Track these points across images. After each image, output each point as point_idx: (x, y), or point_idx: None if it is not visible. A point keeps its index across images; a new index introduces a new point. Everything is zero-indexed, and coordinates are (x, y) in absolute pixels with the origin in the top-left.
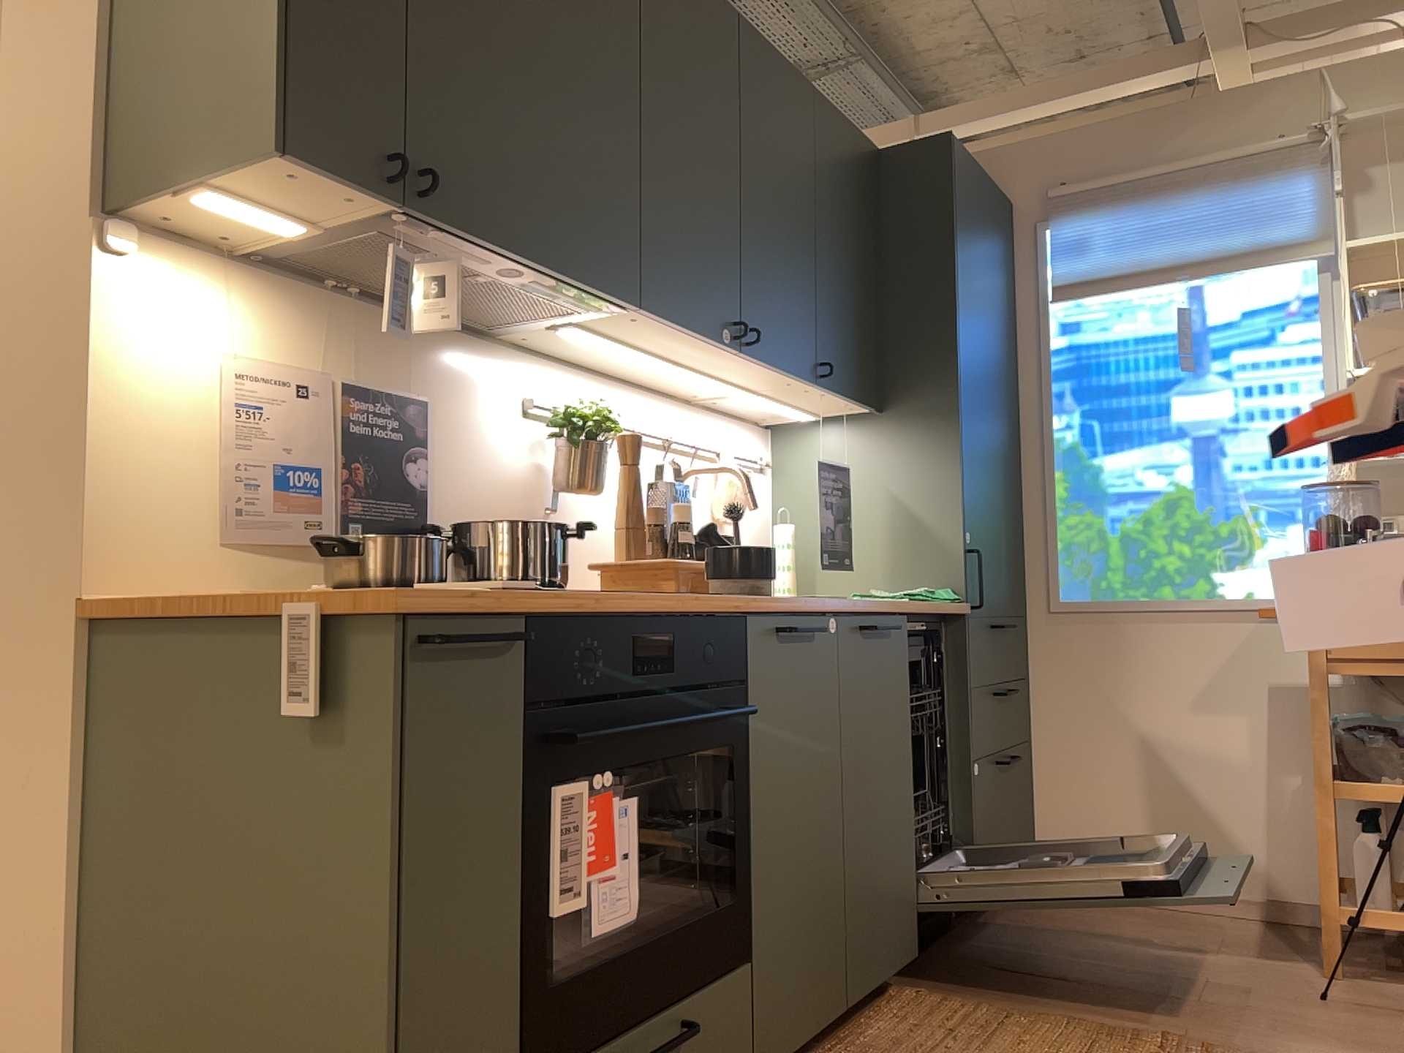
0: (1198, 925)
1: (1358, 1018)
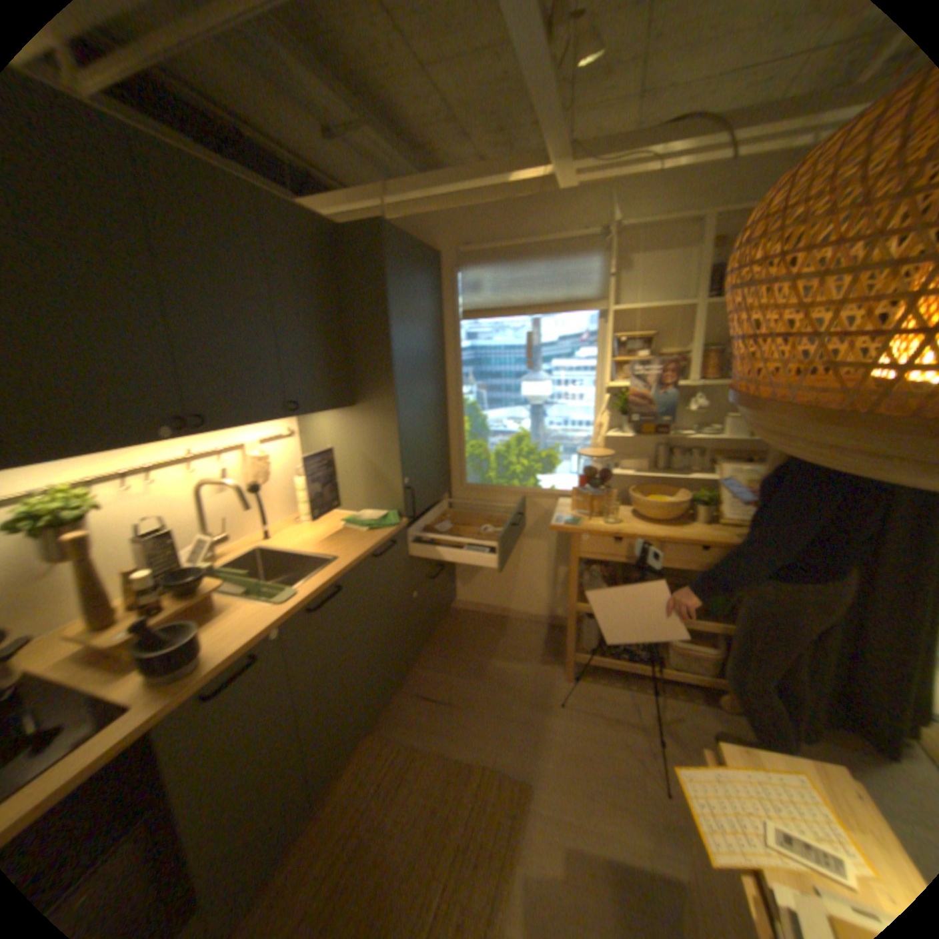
0: (519, 634)
1: (572, 725)
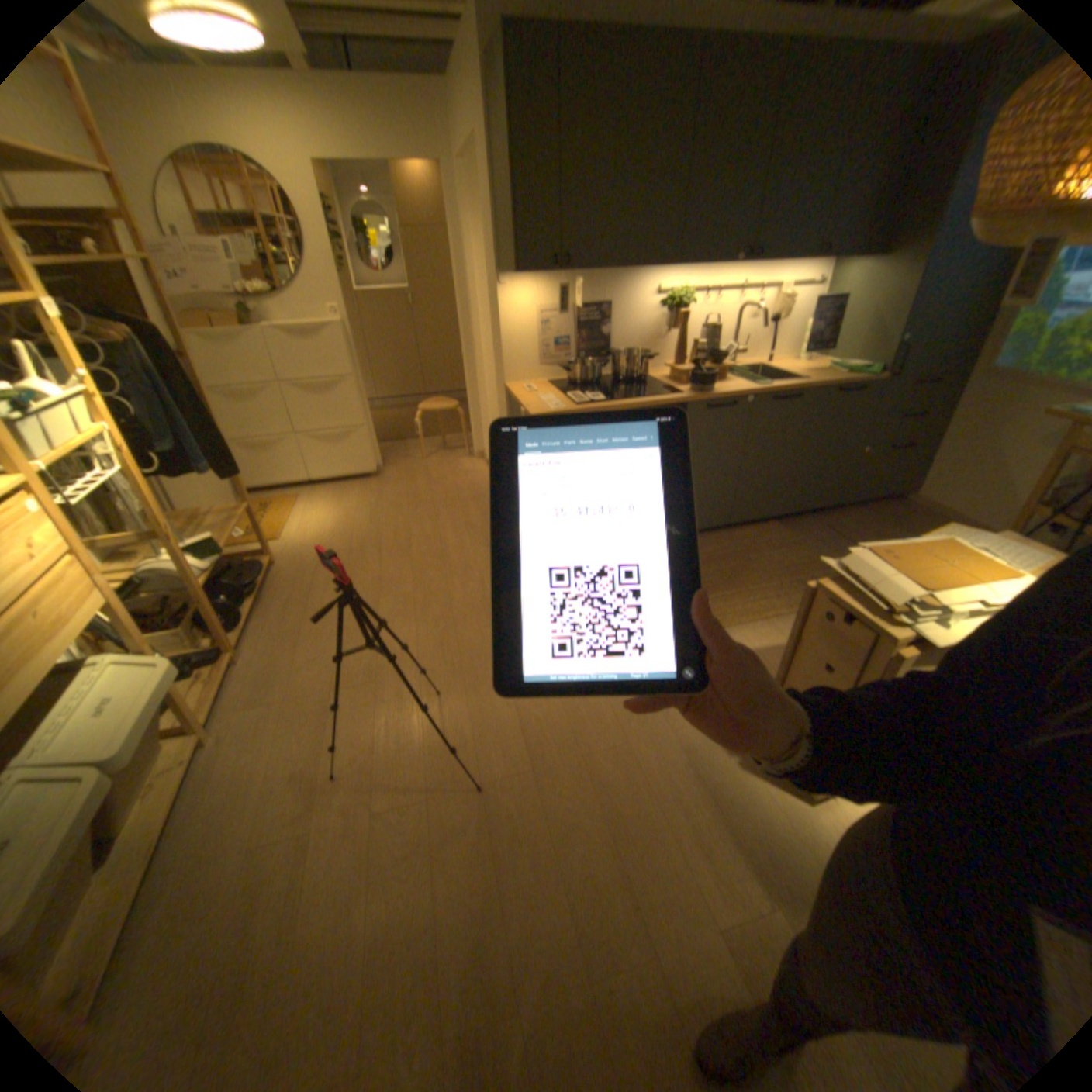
0: None
1: None
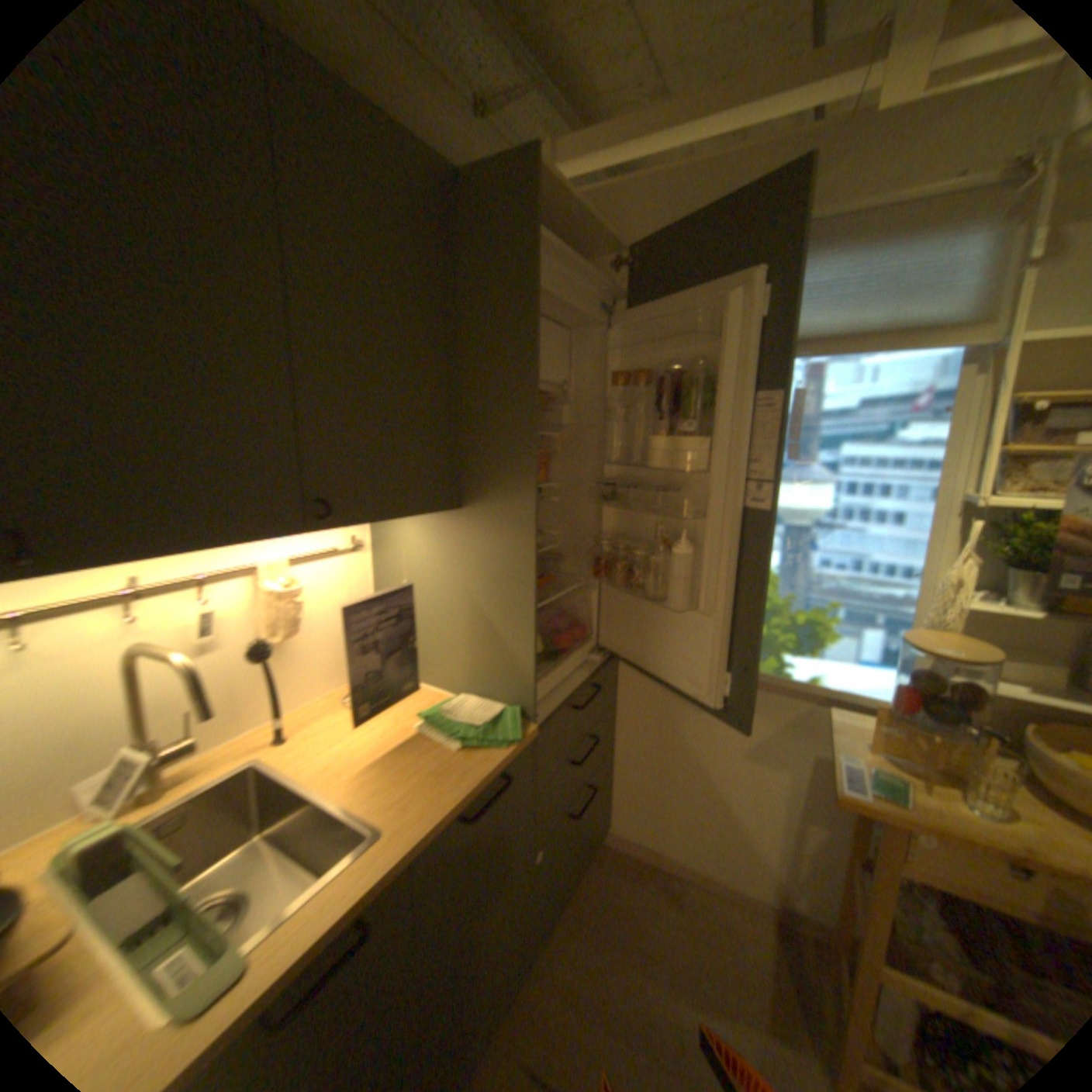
0: (724, 935)
1: None
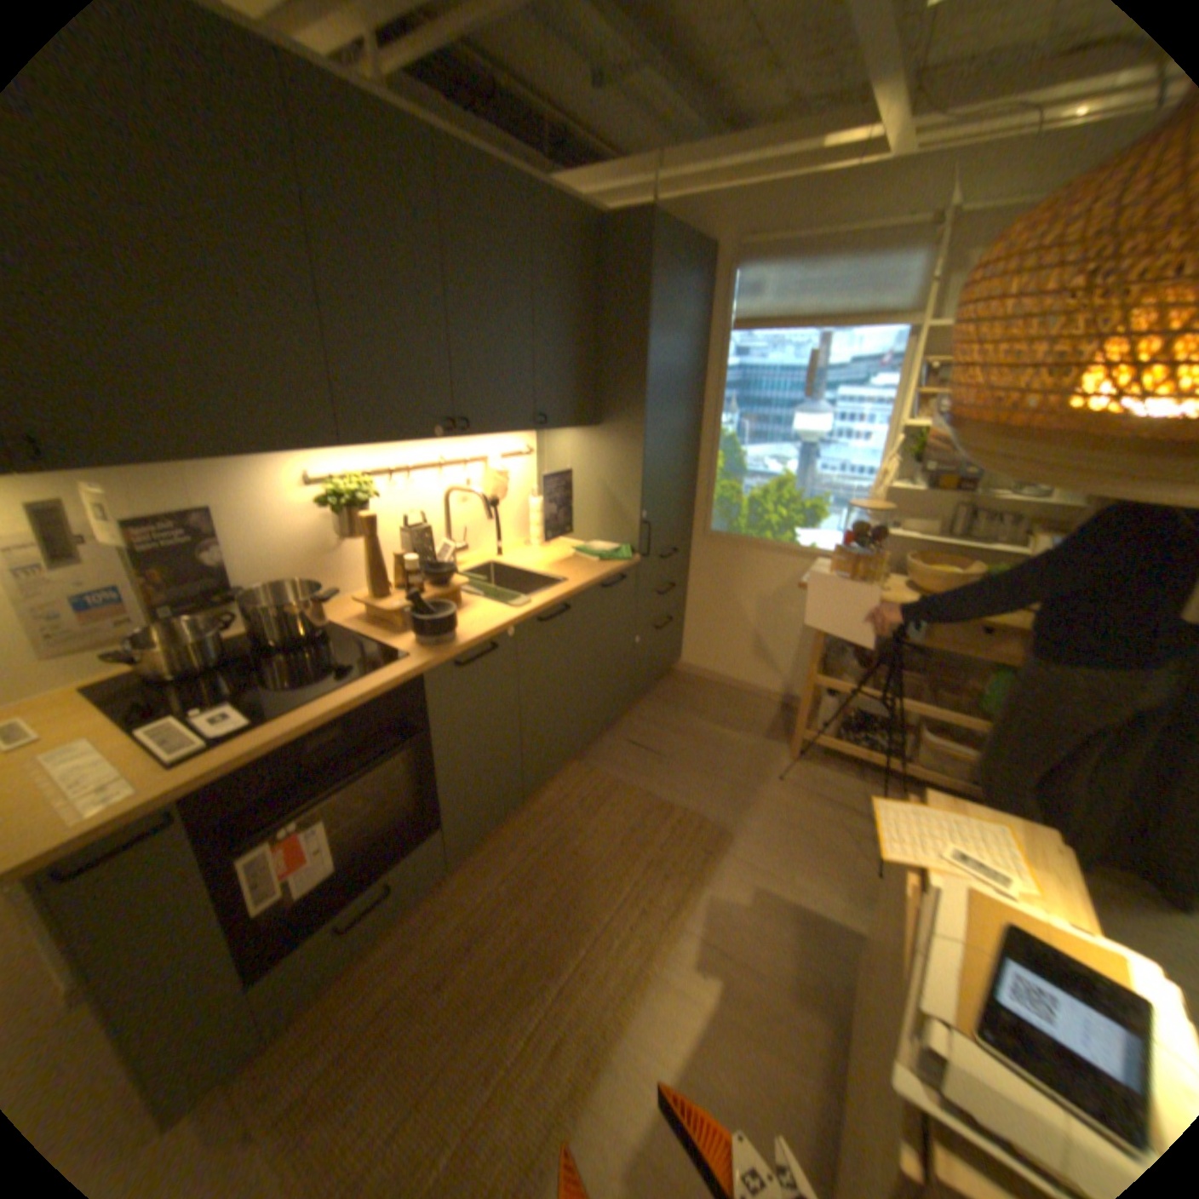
0: (746, 707)
1: (788, 798)
